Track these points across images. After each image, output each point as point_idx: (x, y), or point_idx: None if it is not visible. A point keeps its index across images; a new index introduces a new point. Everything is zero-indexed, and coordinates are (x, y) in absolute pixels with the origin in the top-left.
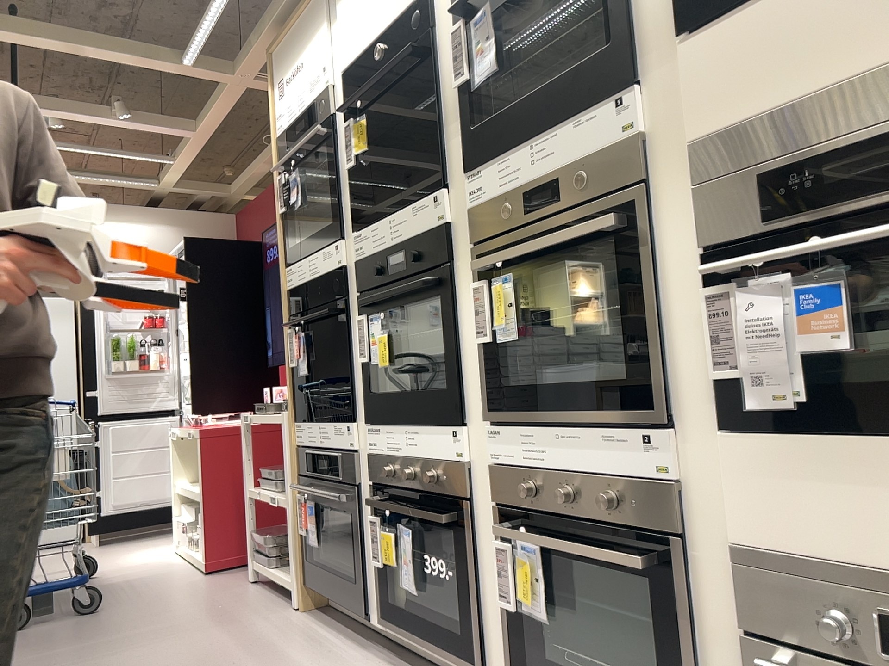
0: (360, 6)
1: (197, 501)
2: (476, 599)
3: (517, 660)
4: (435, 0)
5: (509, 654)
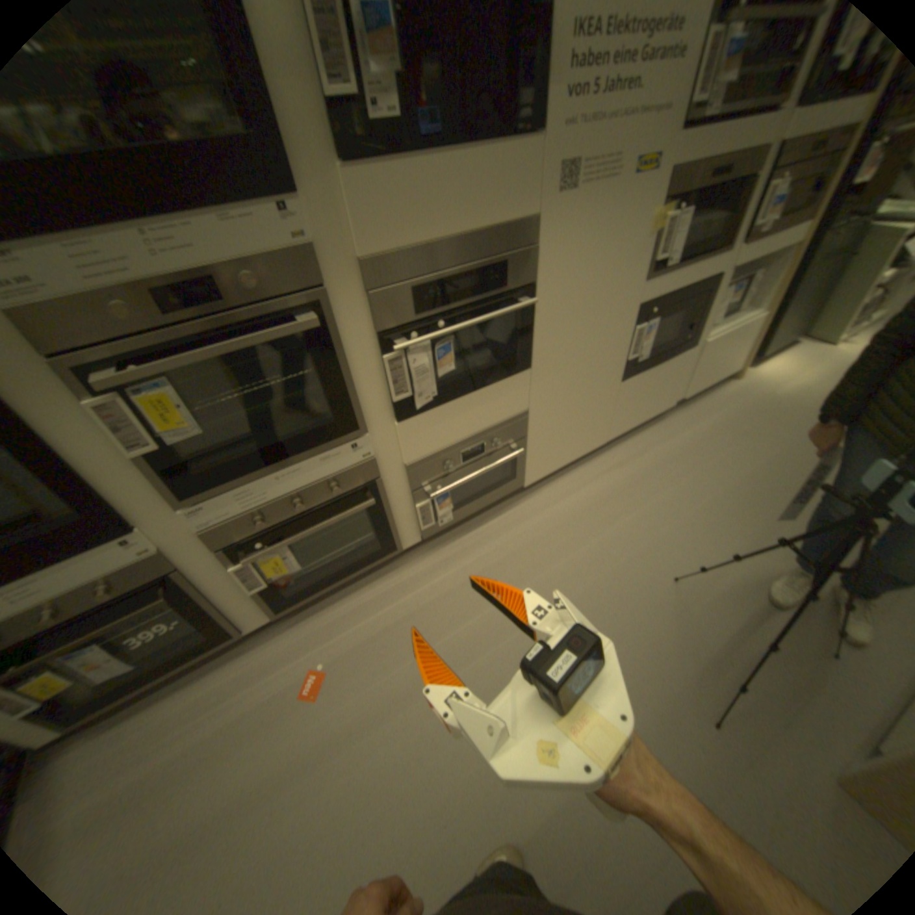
0: None
1: None
2: (209, 614)
3: (269, 605)
4: None
5: (256, 609)
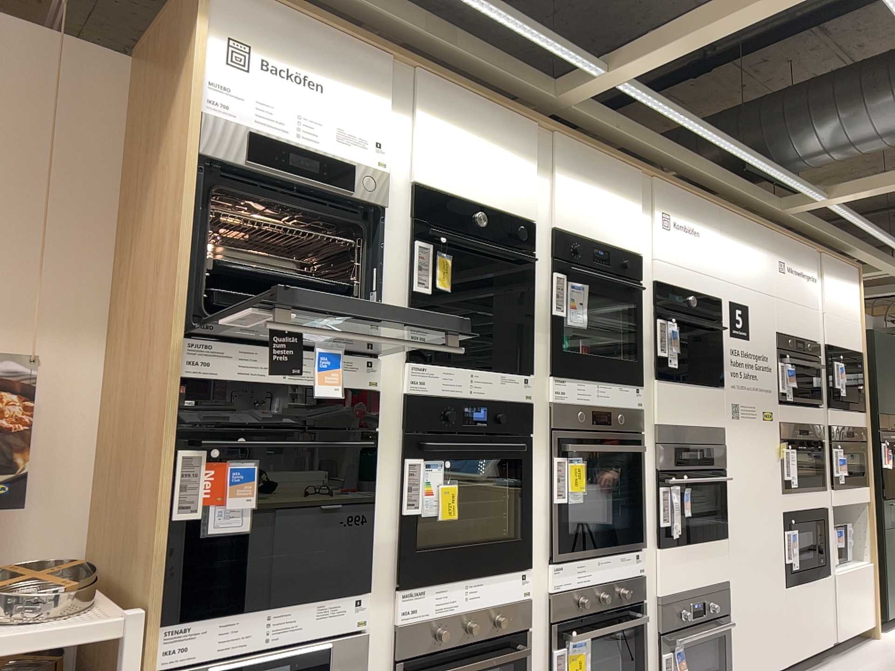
0: (459, 159)
1: None
2: None
3: None
4: (531, 236)
5: None
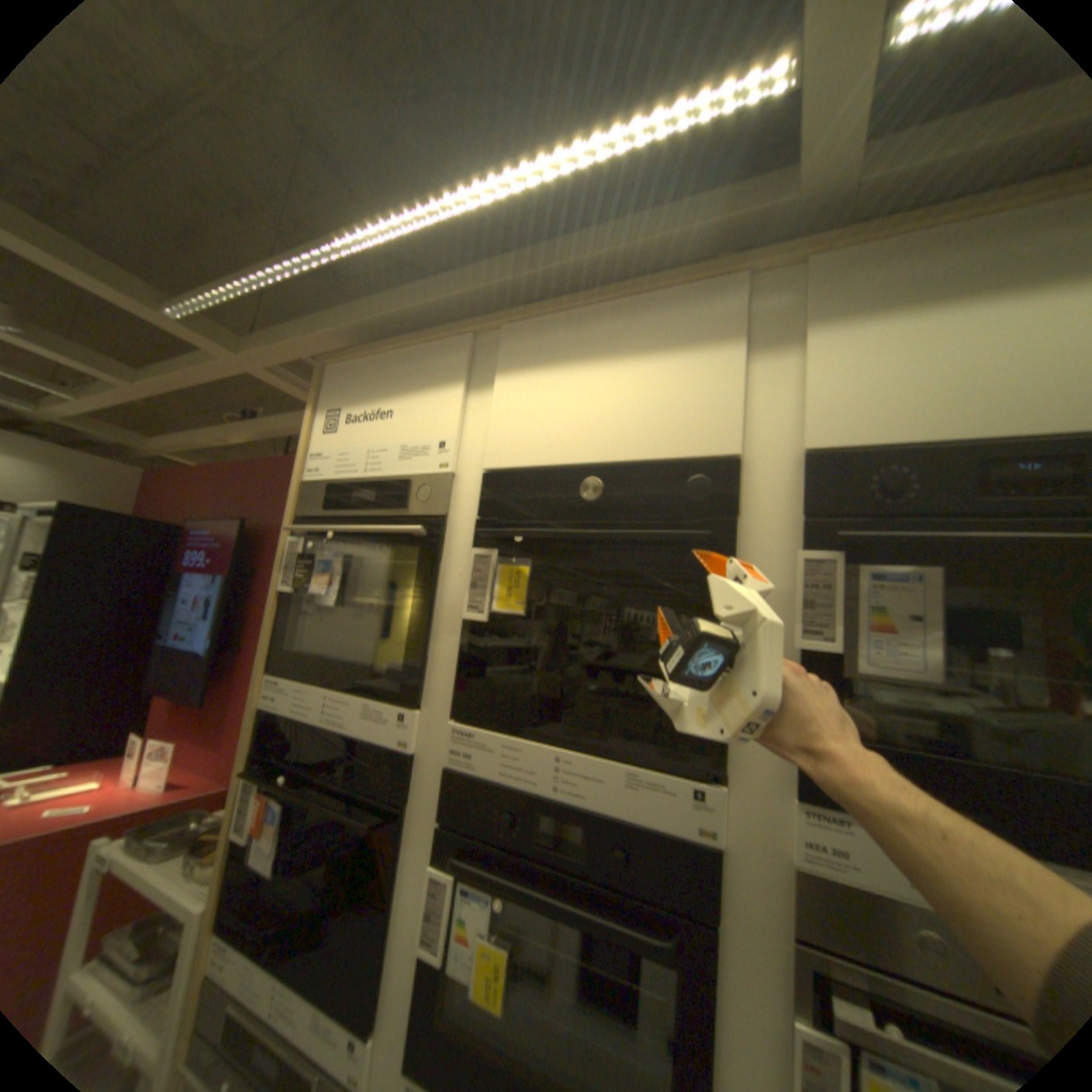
0: (558, 399)
1: None
2: None
3: None
4: (750, 474)
5: None
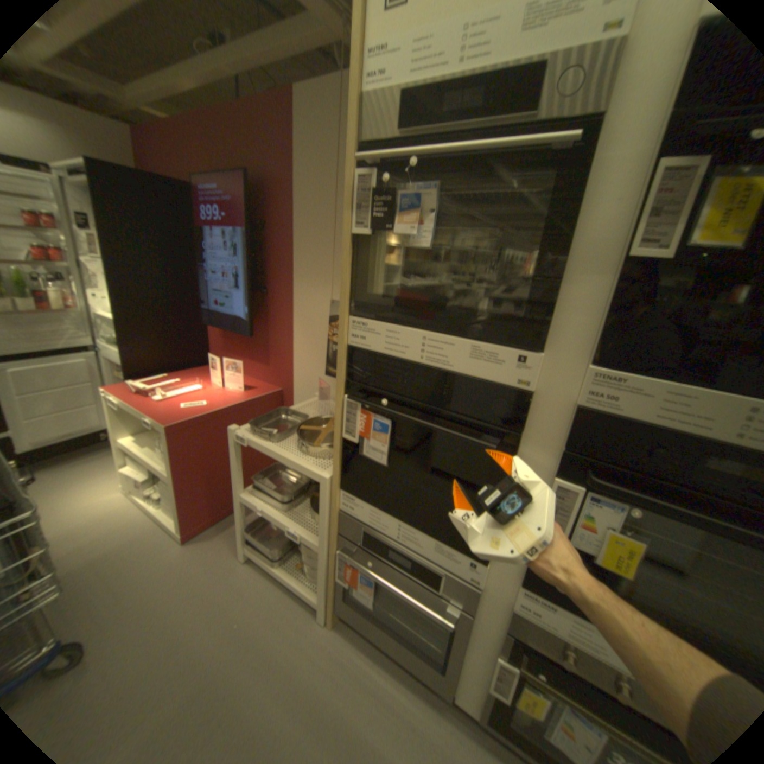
0: None
1: (160, 477)
2: None
3: None
4: None
5: None
